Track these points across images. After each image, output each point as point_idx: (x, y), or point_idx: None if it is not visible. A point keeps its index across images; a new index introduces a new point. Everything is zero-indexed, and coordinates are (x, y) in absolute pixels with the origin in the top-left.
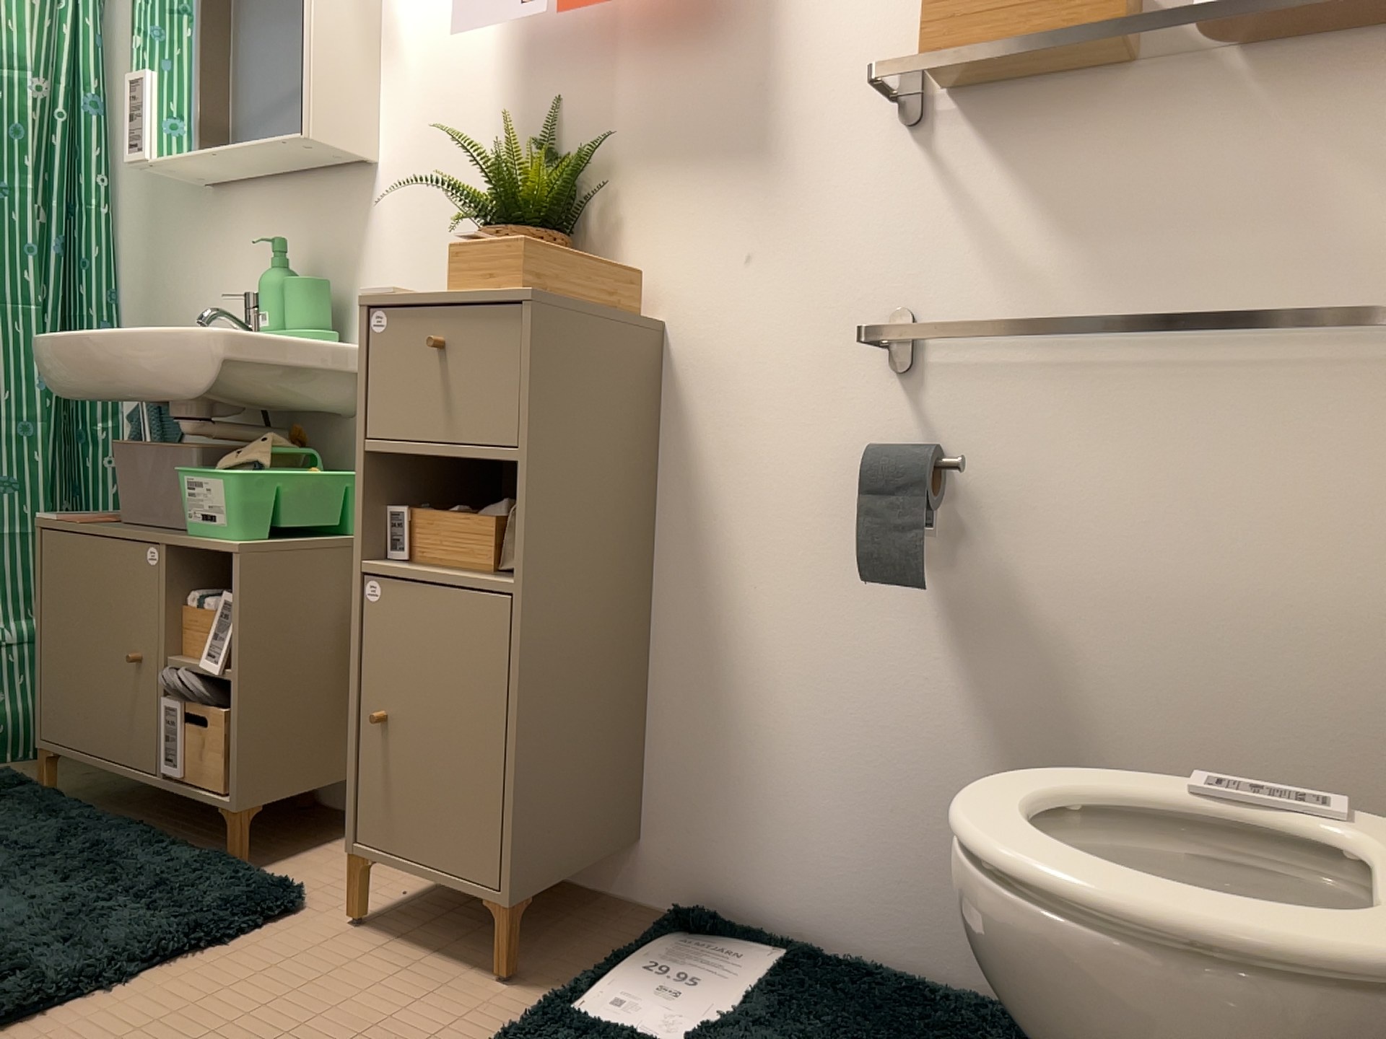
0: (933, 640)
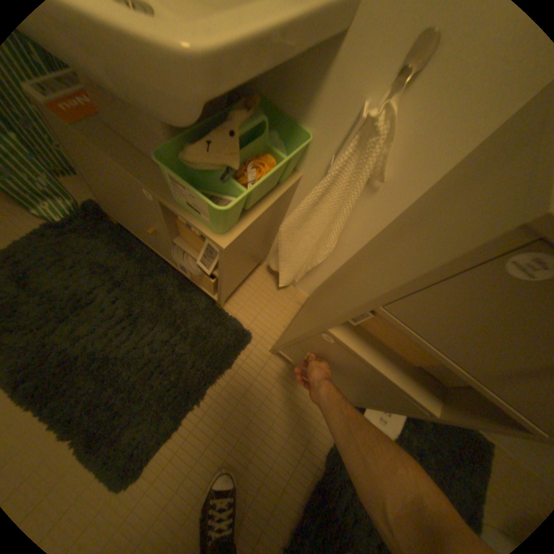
0: None
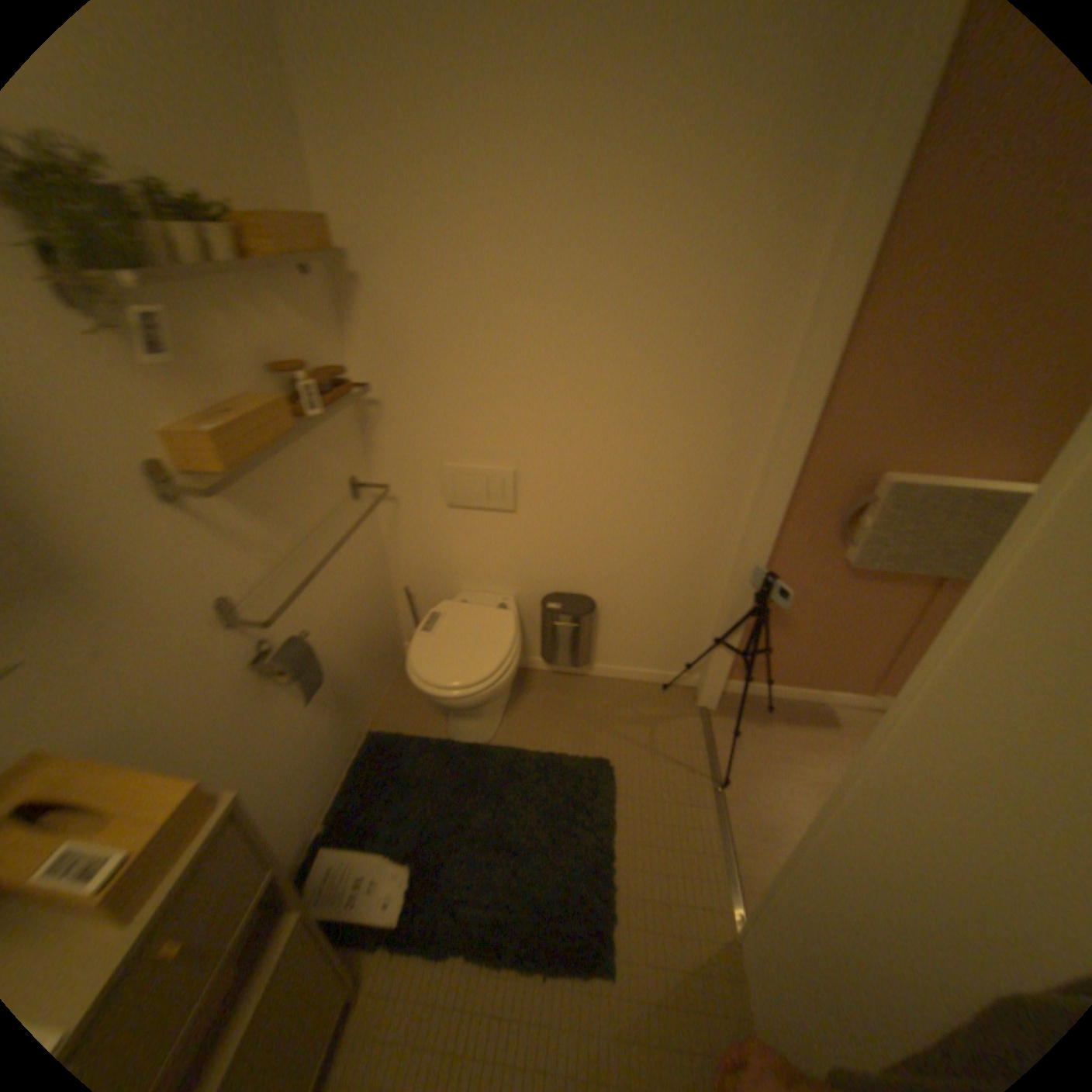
0: (292, 705)
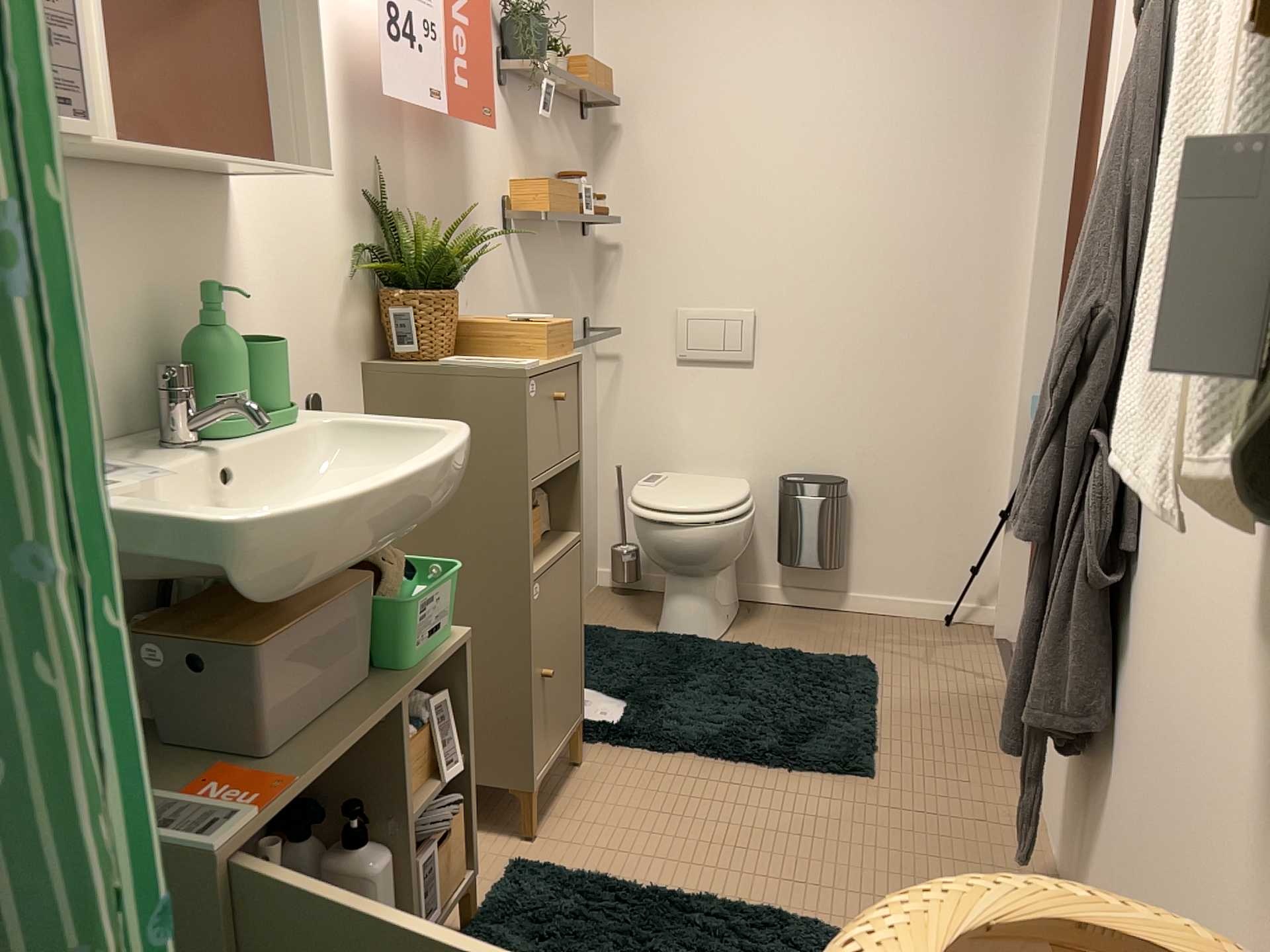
0: None
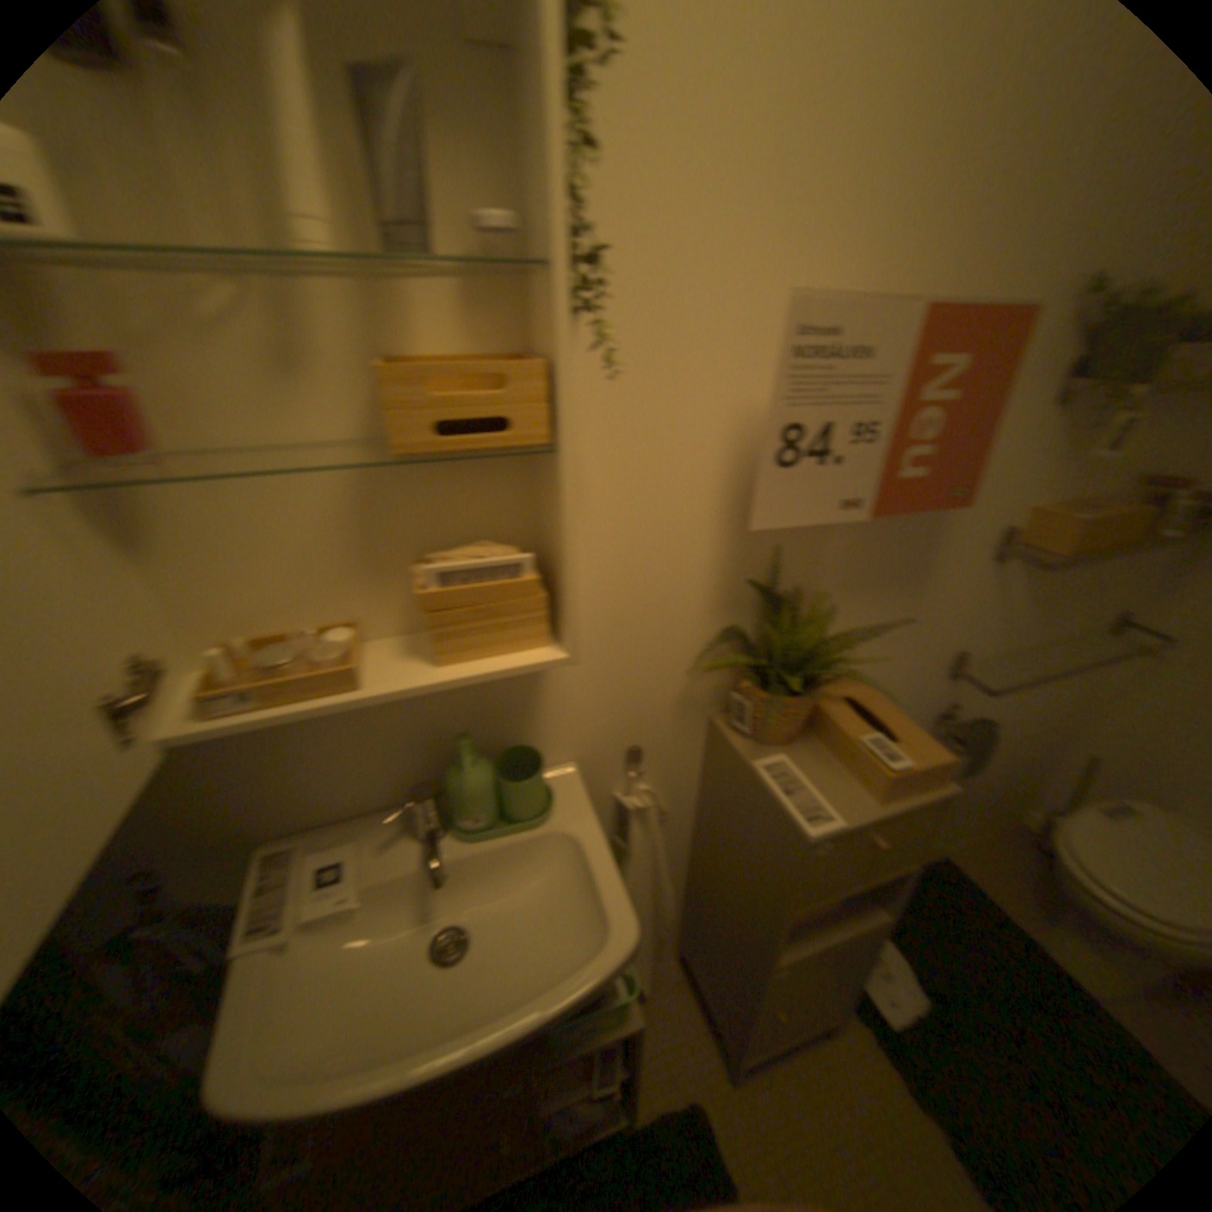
0: None
